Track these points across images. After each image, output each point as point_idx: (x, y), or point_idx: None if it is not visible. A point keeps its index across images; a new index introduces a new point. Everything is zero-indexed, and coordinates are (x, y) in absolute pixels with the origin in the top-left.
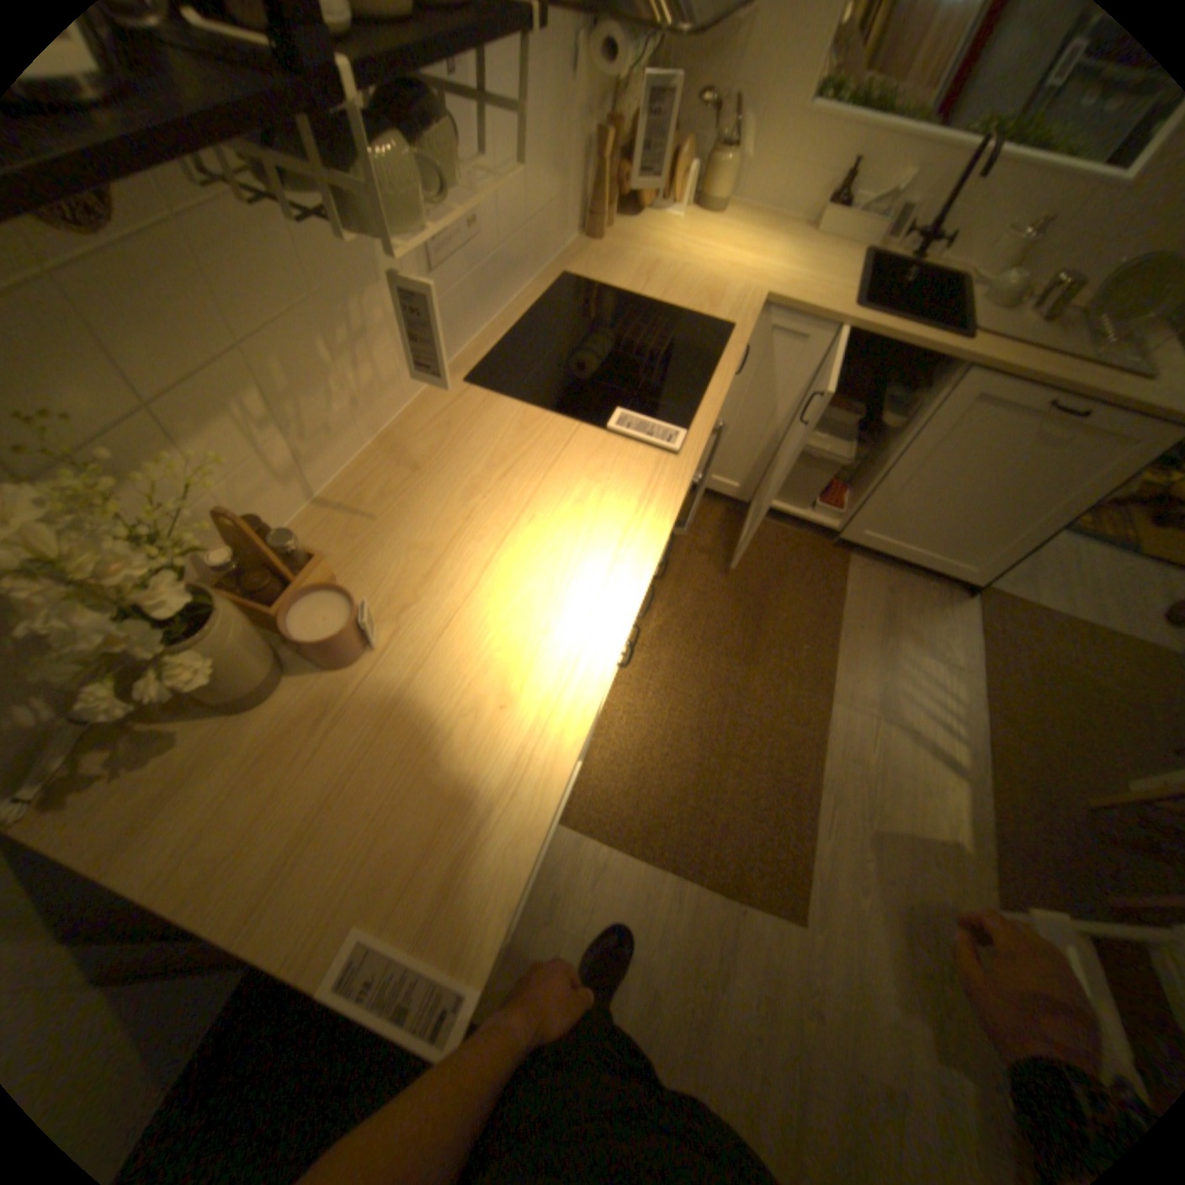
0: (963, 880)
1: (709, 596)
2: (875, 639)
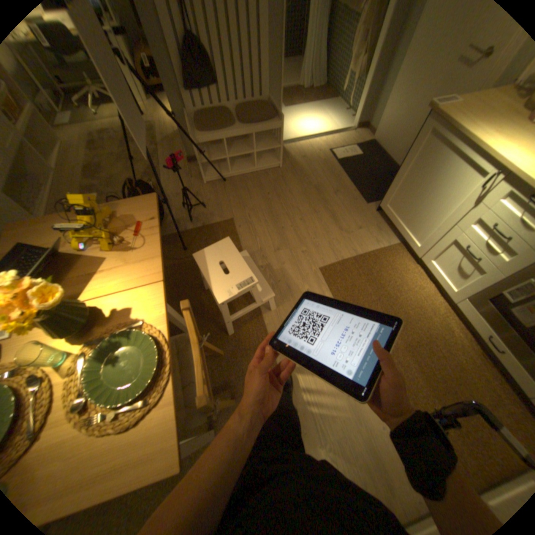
0: (280, 320)
1: (459, 371)
2: (375, 424)
